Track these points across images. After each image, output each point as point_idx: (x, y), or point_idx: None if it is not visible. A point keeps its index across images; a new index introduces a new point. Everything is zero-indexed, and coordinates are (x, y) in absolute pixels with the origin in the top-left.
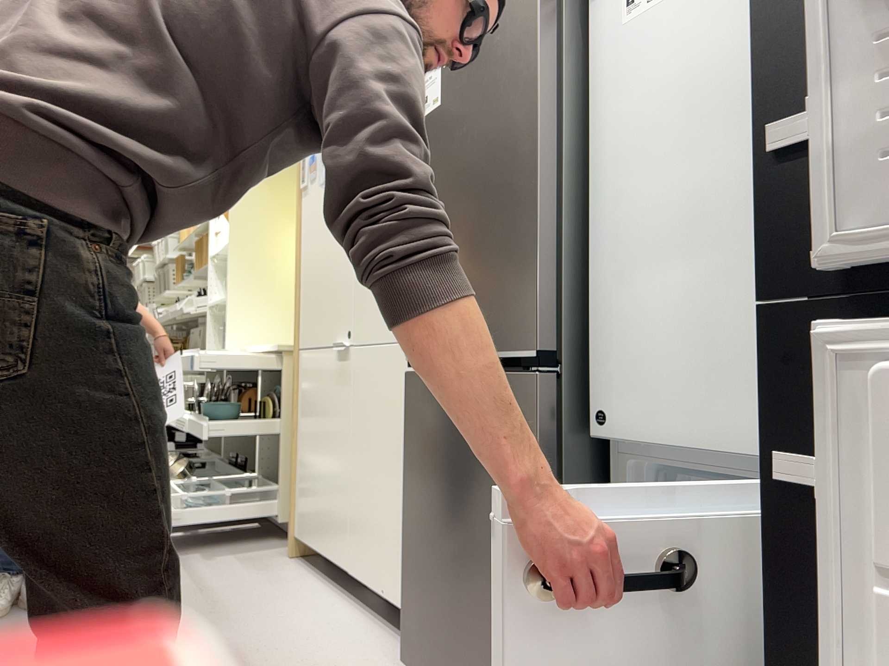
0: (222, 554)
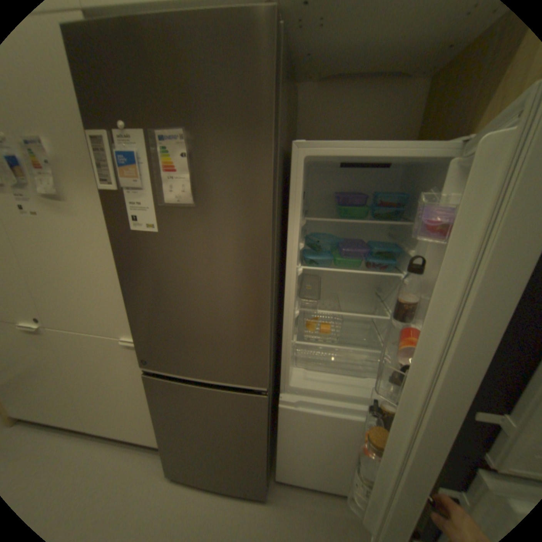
0: None
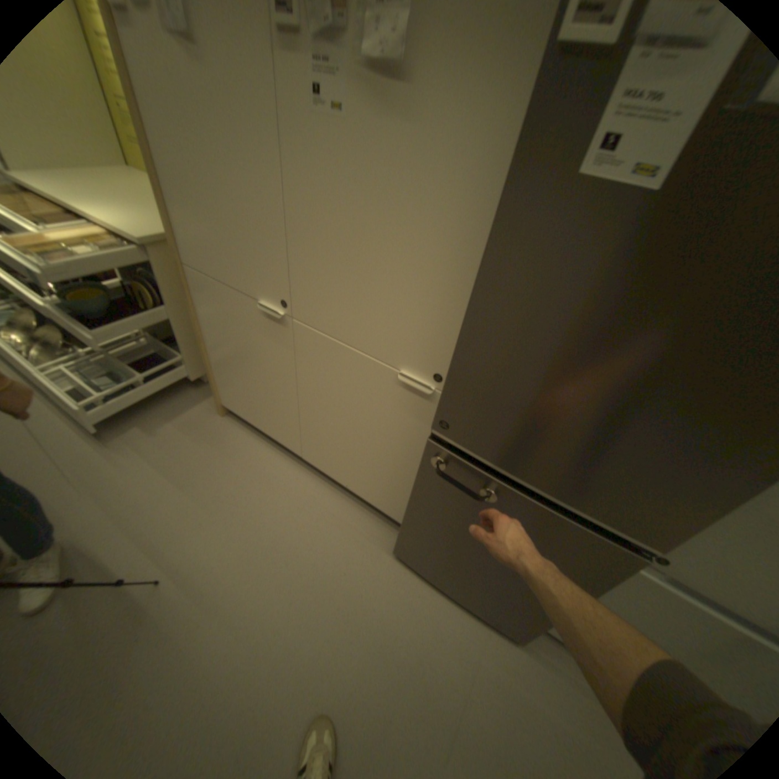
0: (160, 423)
